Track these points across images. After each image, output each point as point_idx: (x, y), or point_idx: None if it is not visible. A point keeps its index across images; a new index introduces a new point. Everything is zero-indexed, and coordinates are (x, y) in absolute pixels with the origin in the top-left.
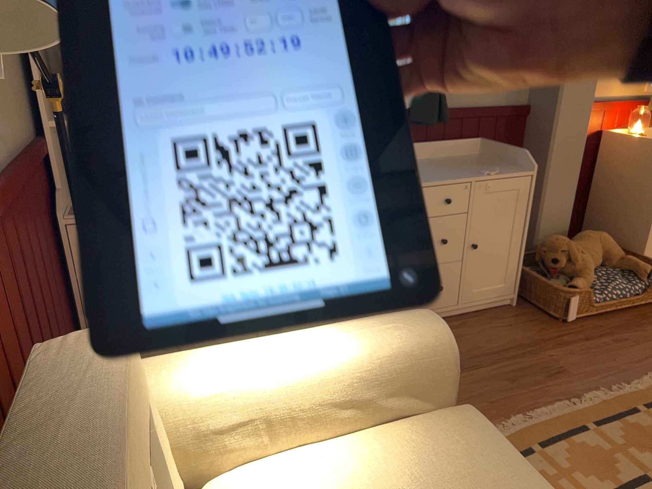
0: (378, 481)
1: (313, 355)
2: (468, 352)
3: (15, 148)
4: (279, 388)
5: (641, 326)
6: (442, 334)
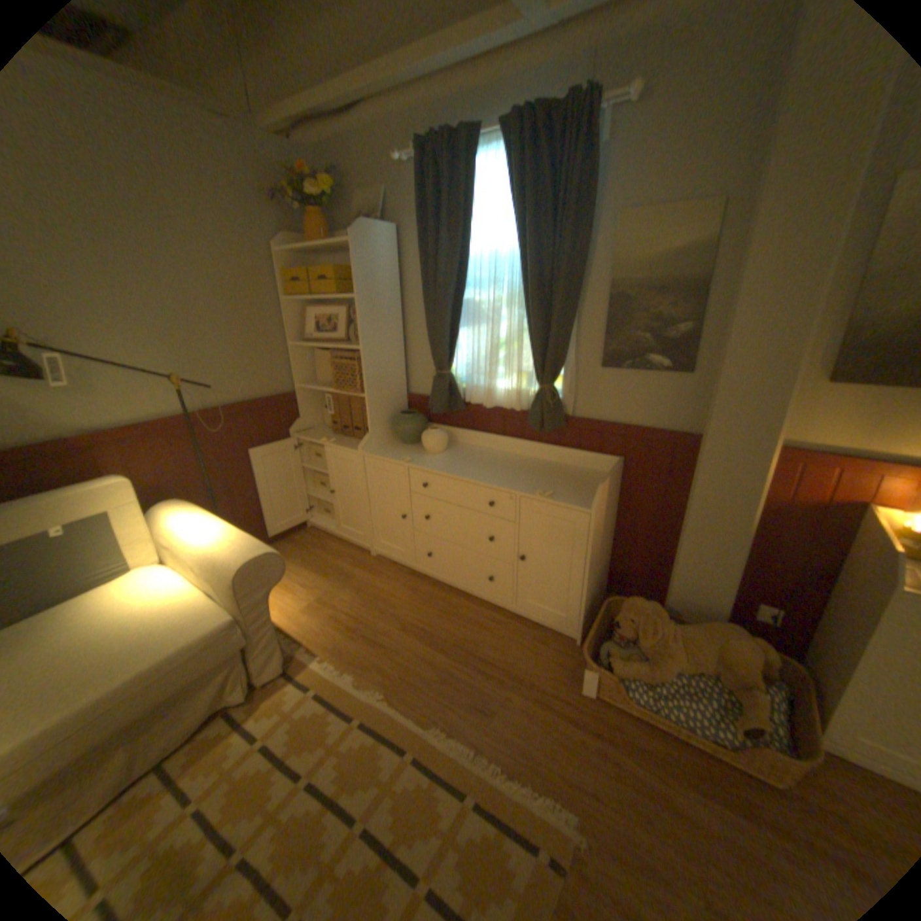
0: (152, 607)
1: (199, 537)
2: (463, 642)
3: (250, 396)
4: (179, 542)
5: (673, 779)
6: (237, 566)
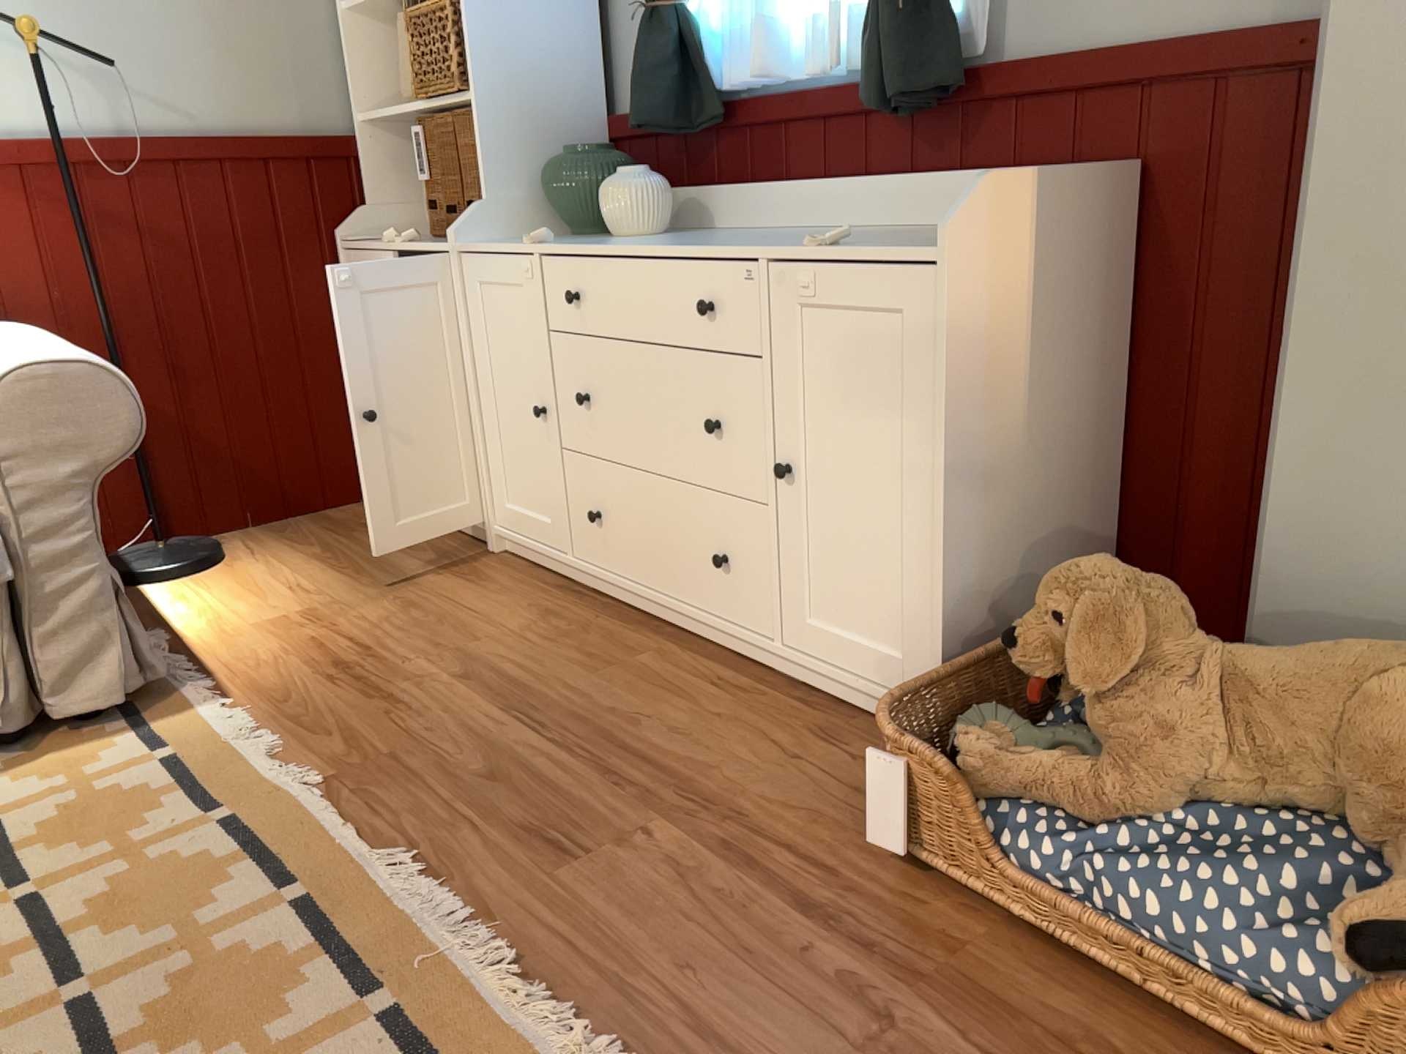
0: None
1: None
2: (605, 712)
3: (241, 132)
4: None
5: None
6: (9, 372)
